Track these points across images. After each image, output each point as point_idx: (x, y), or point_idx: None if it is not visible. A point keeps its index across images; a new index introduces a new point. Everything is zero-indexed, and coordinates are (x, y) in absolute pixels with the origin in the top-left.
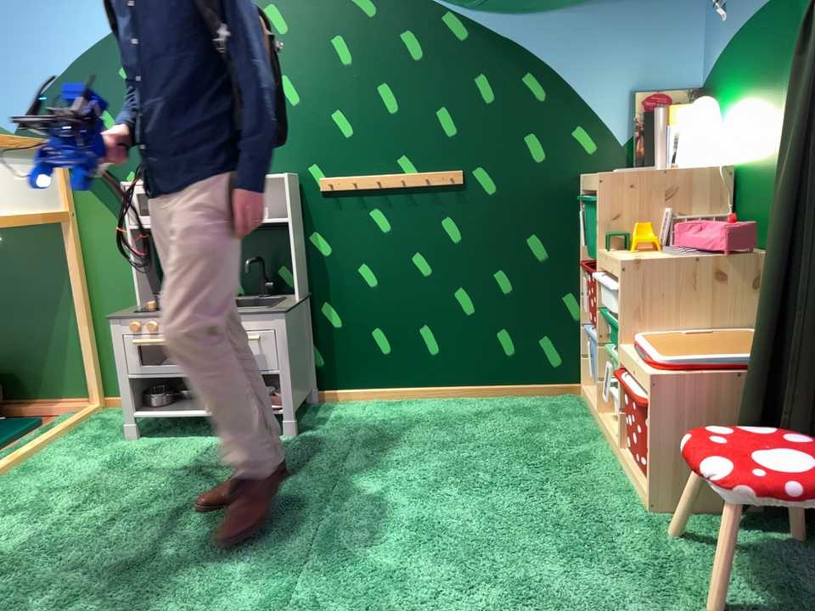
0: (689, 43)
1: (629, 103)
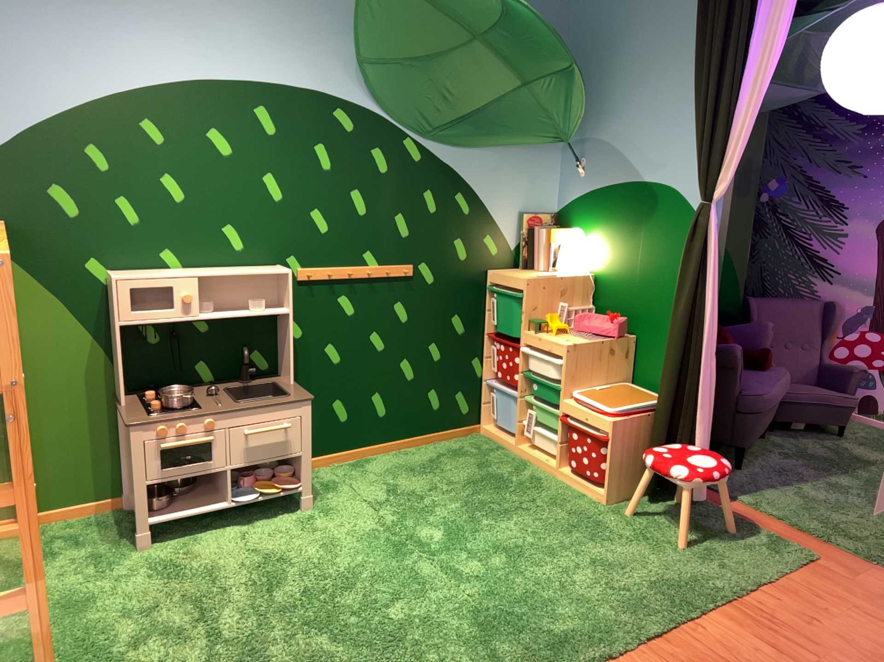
0: (549, 185)
1: (516, 222)
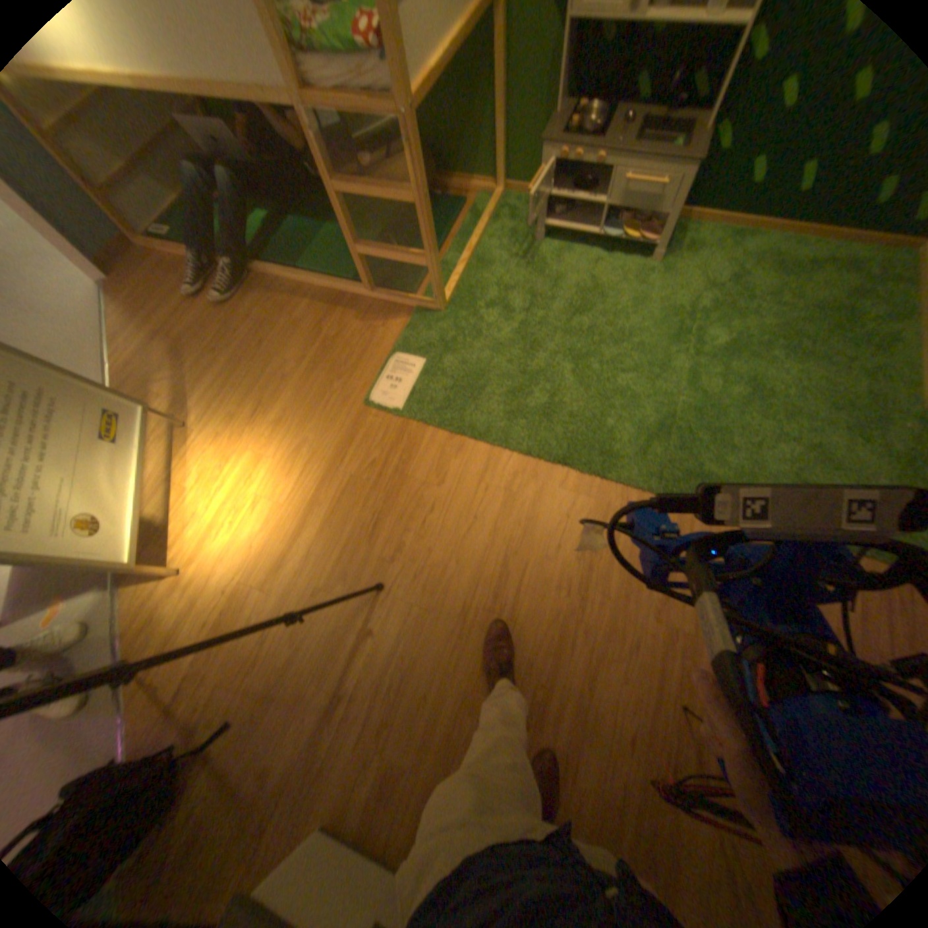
0: None
1: None
